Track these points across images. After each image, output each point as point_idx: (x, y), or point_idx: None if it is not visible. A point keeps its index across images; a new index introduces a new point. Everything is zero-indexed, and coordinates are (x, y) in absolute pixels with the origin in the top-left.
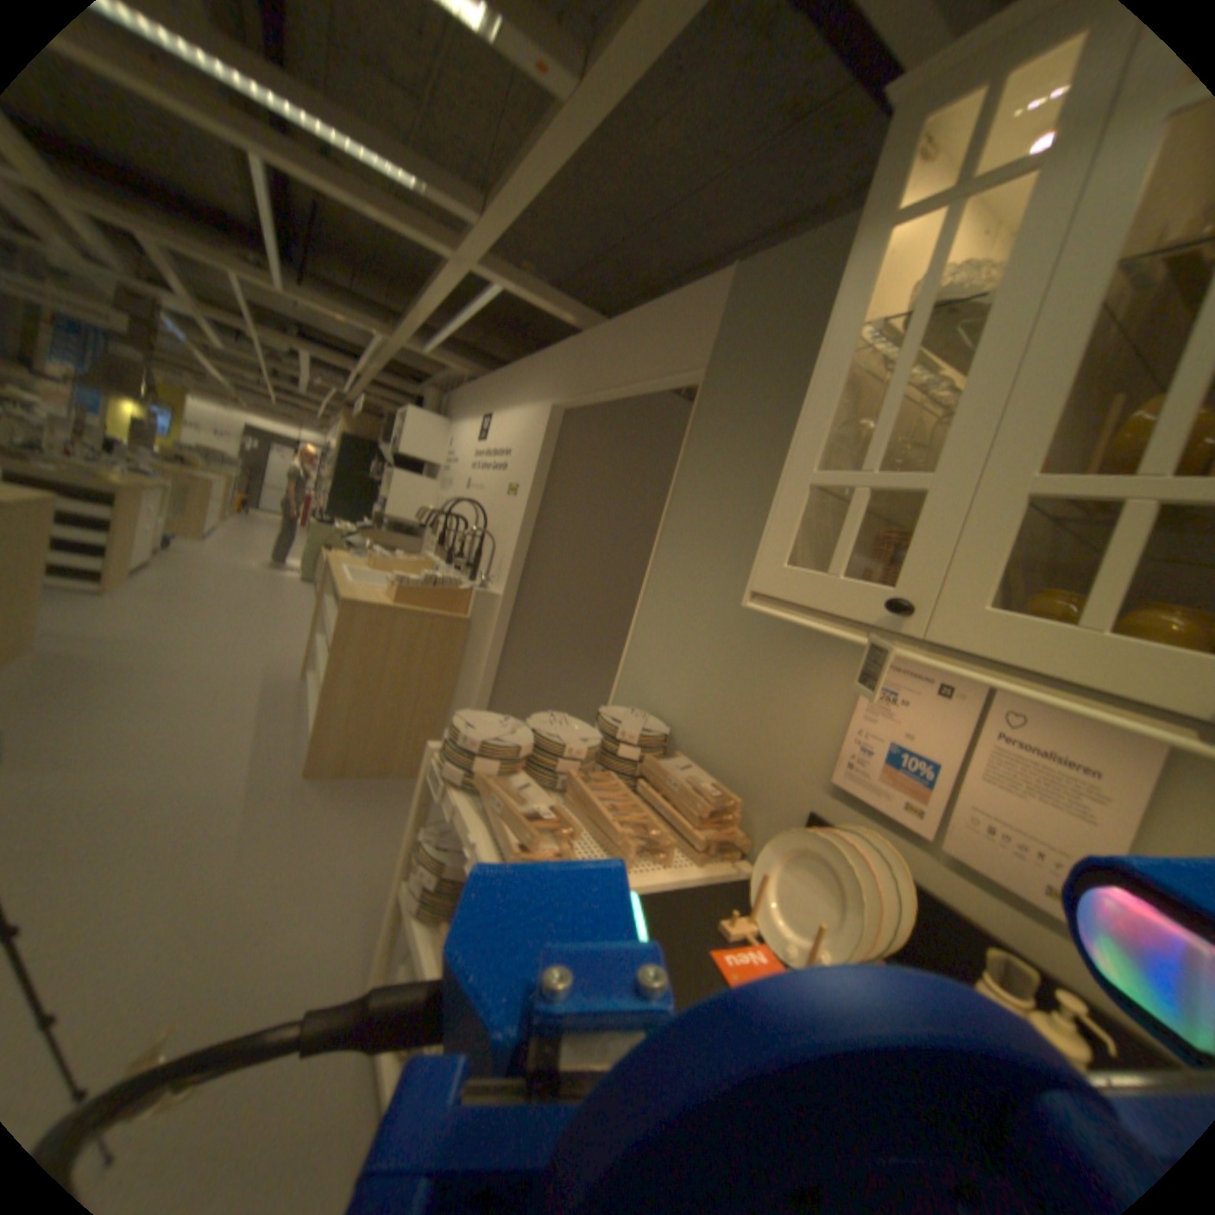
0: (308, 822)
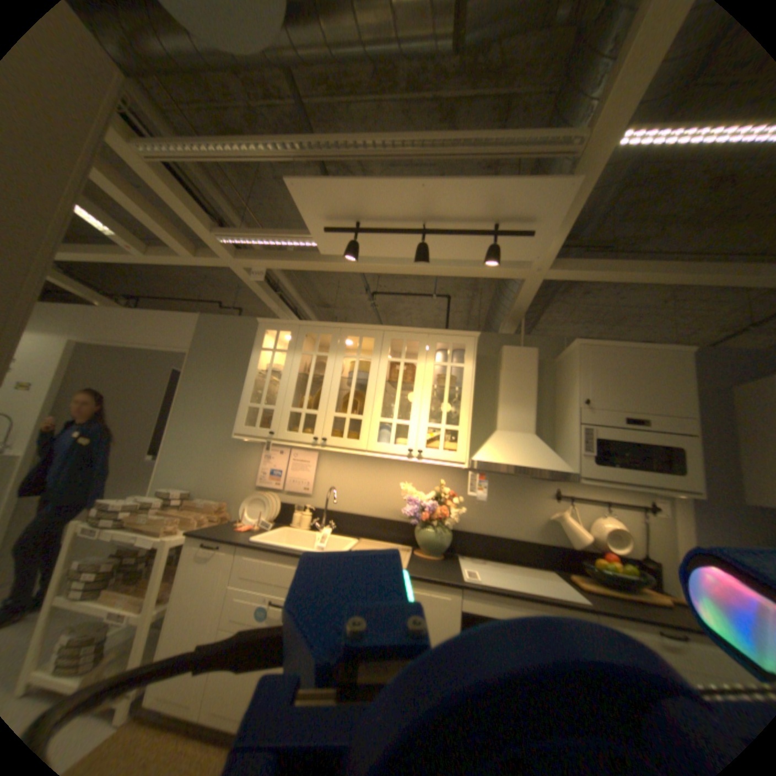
0: None
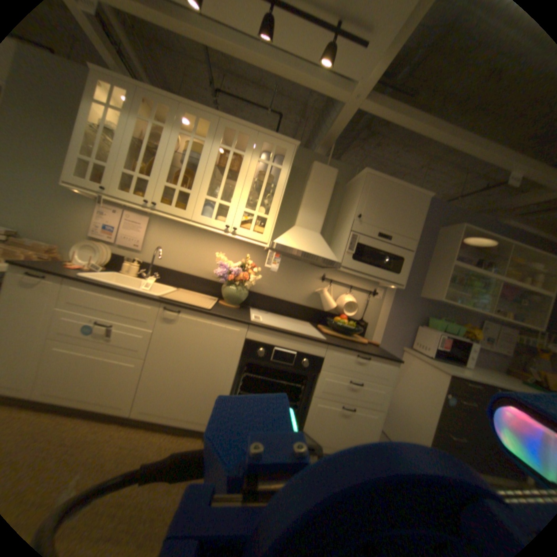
0: None
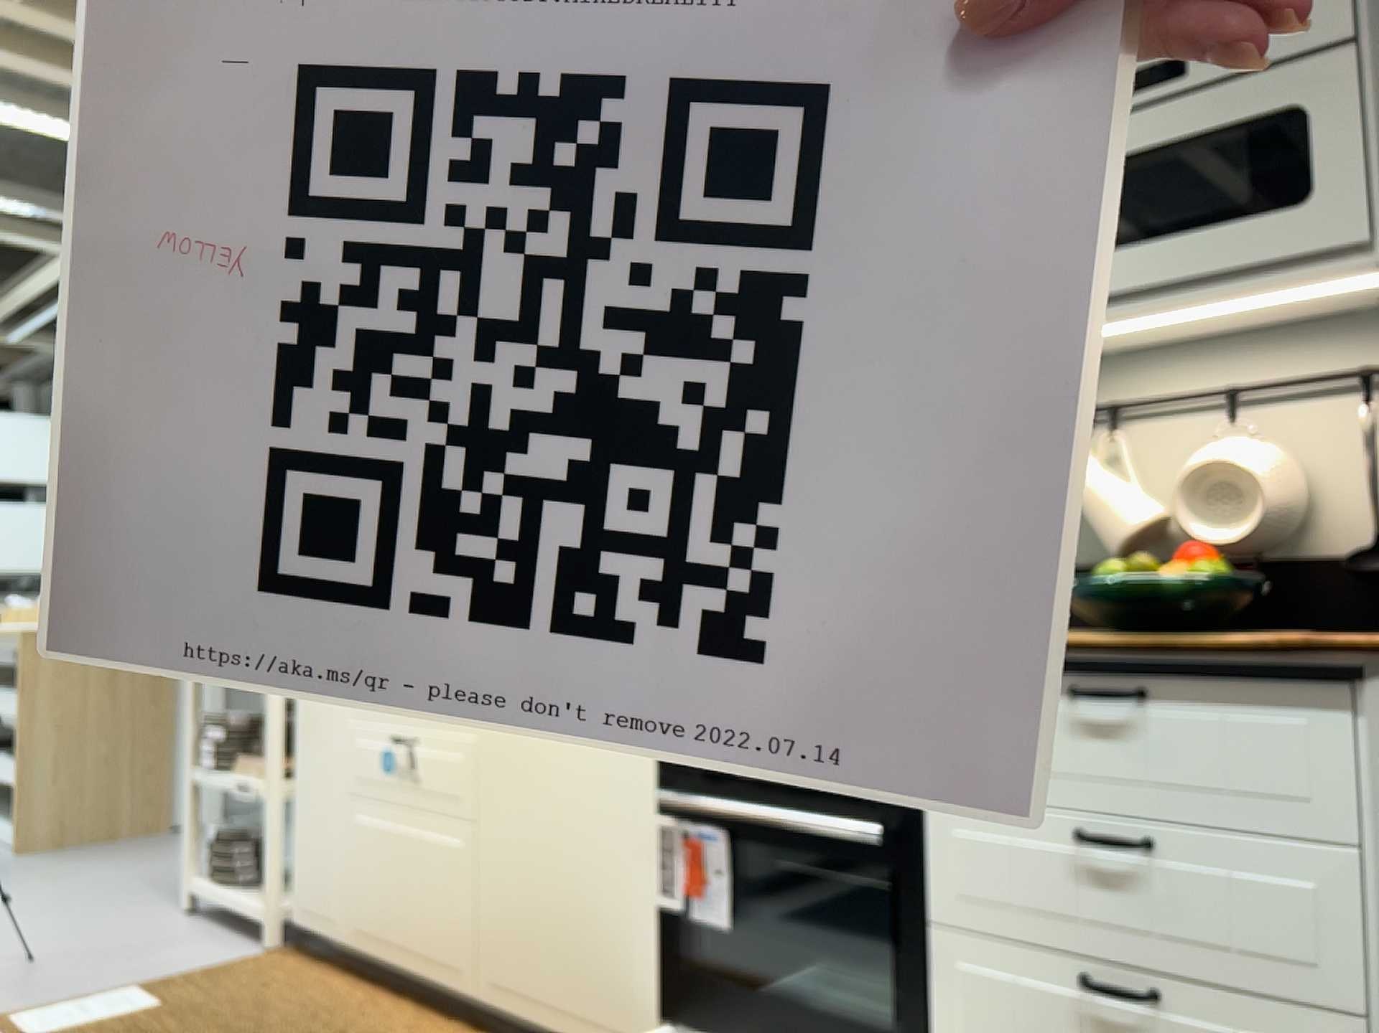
0: (46, 871)
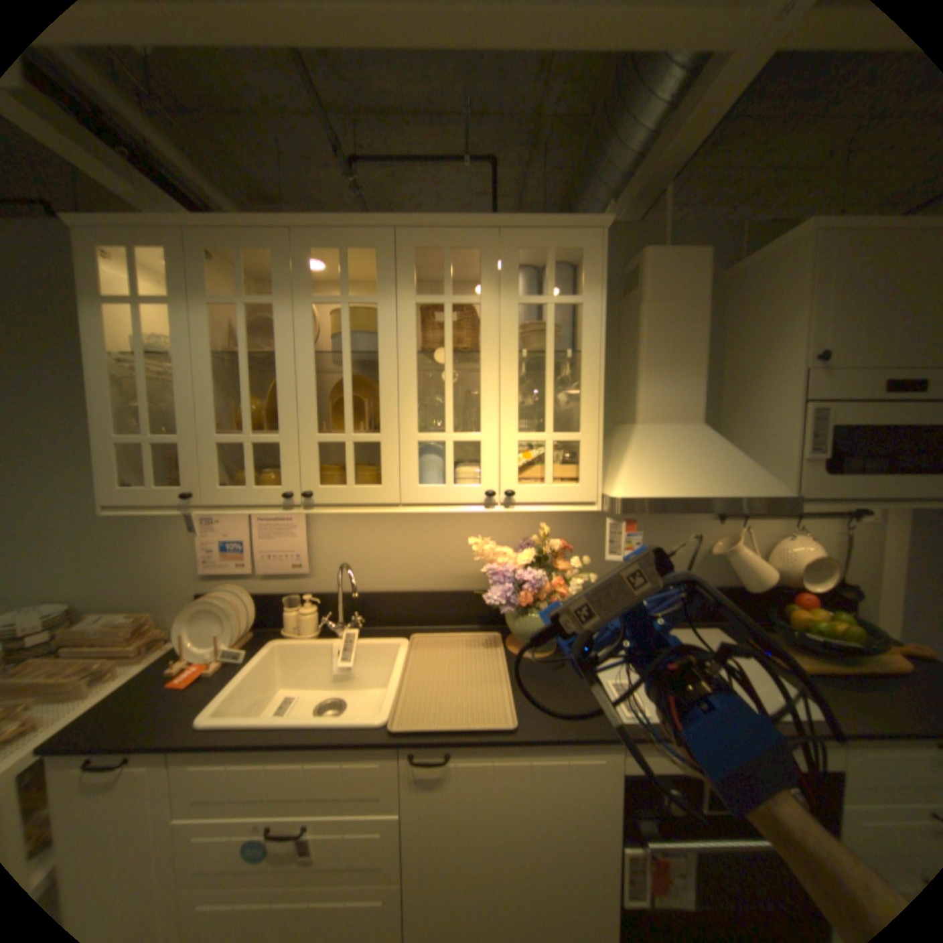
0: None
